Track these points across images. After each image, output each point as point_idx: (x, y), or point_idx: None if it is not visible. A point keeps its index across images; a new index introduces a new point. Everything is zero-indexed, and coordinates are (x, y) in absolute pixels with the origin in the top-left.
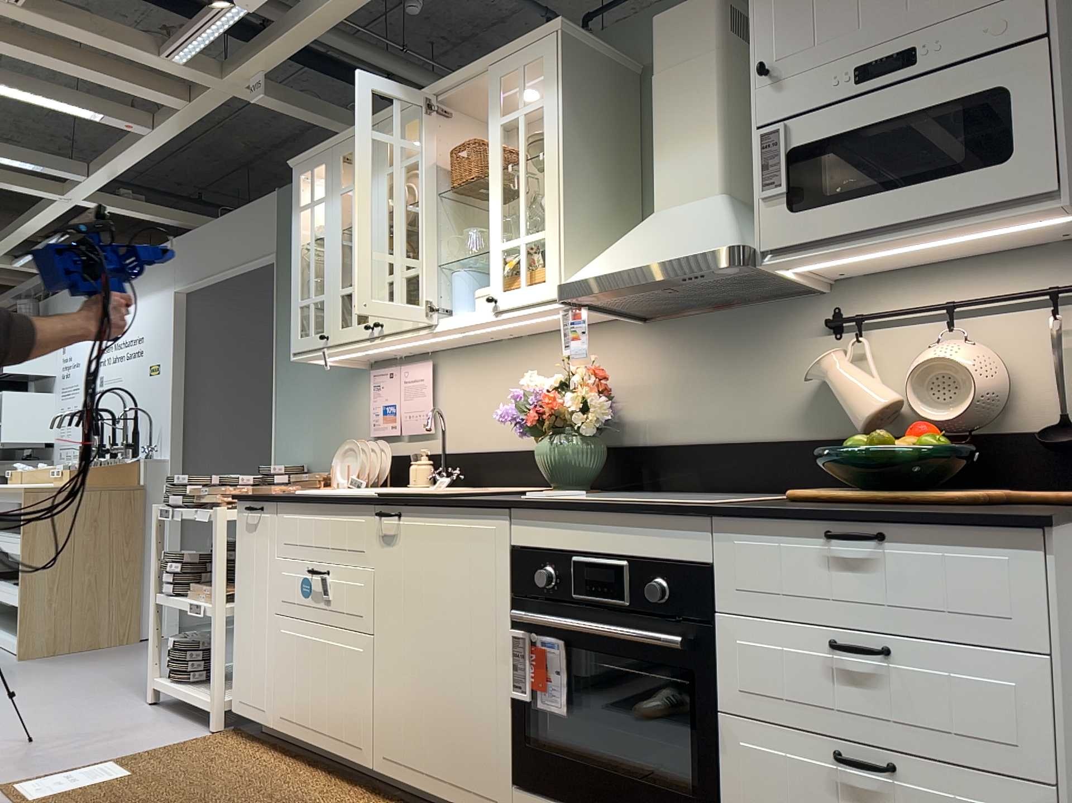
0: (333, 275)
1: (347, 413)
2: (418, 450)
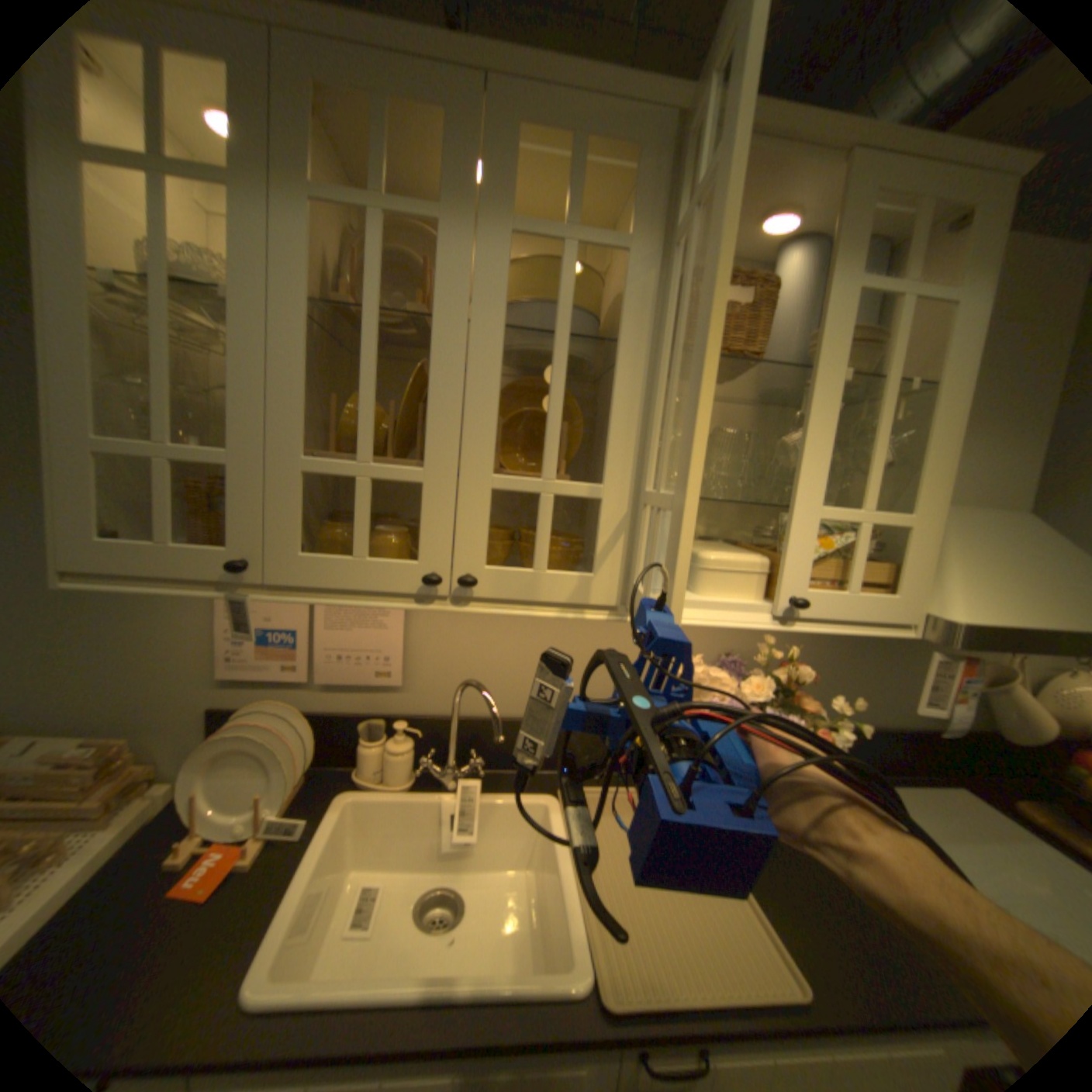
0: (273, 410)
1: (127, 624)
2: (354, 704)
